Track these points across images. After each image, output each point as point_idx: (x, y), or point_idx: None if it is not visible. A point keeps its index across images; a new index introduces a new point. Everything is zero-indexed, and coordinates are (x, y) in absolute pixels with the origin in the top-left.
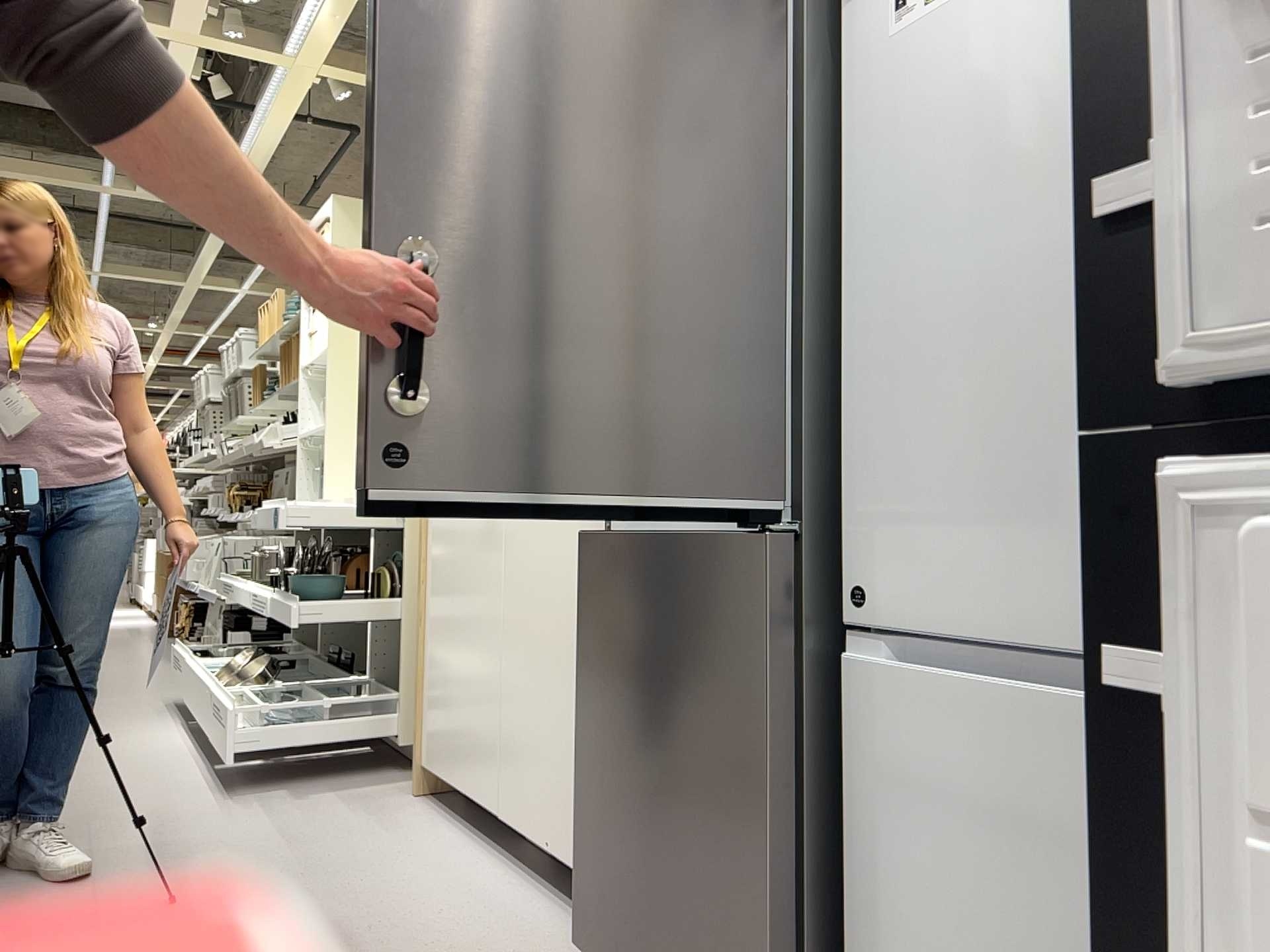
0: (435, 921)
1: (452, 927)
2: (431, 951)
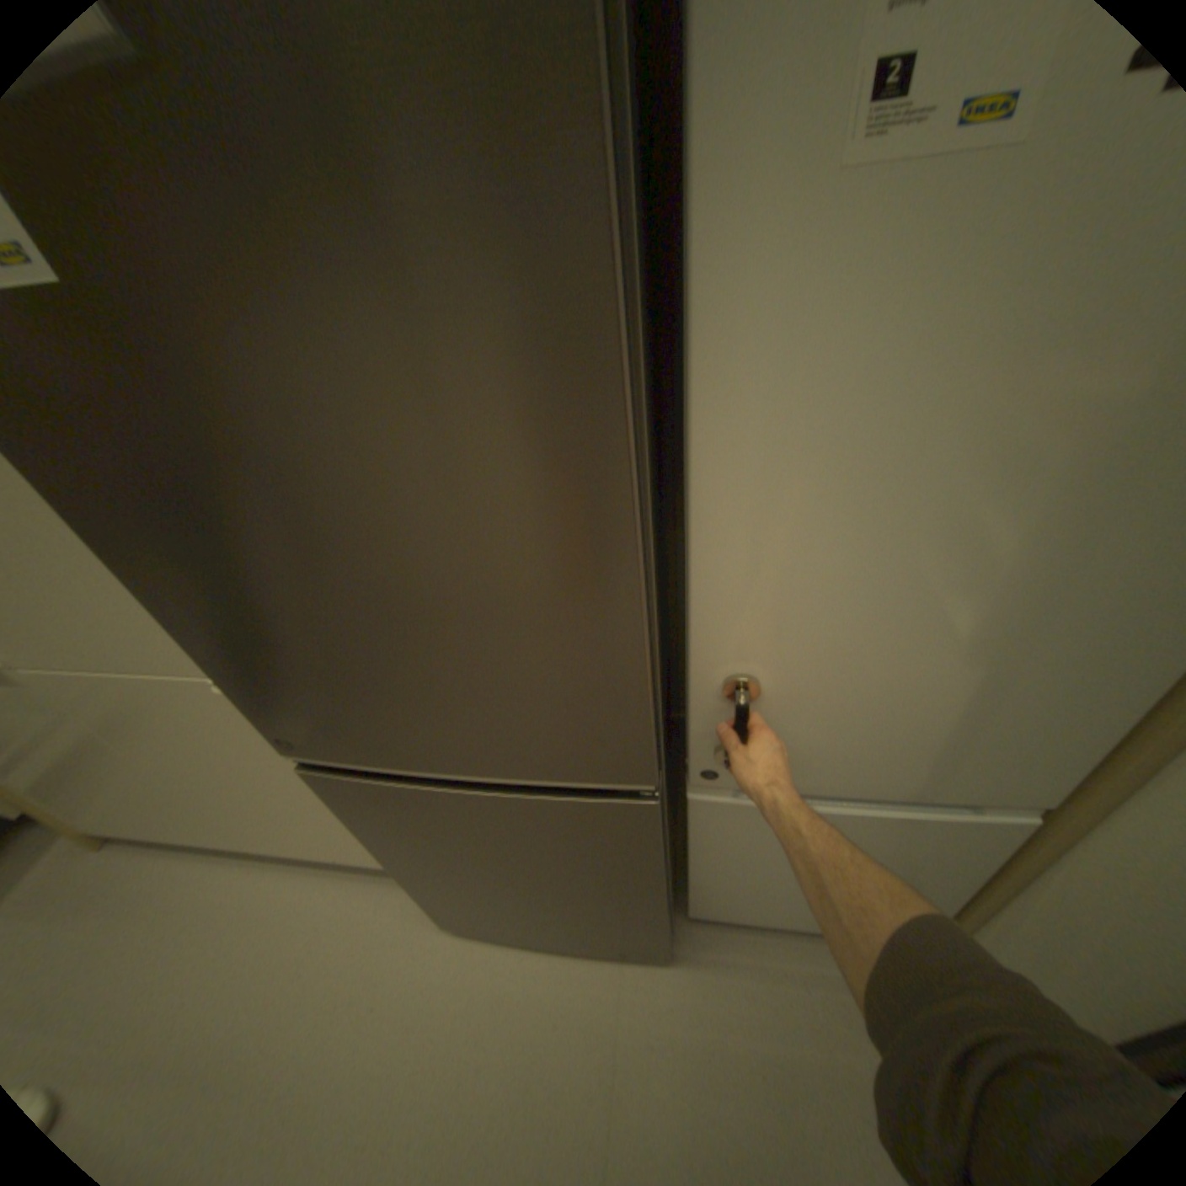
0: (295, 985)
1: (315, 978)
2: (331, 1019)
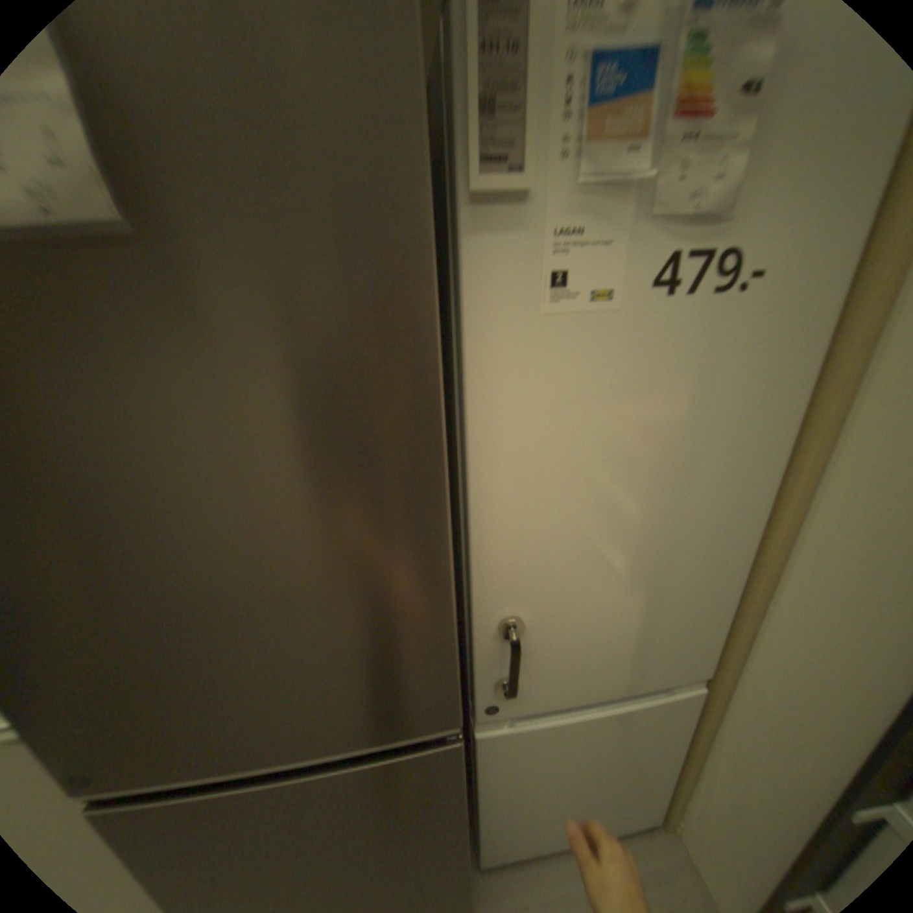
0: None
1: None
2: None
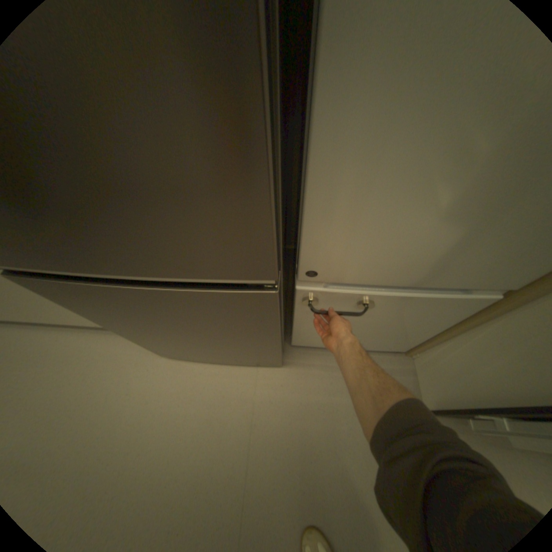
0: (84, 385)
1: (95, 381)
2: (106, 400)
